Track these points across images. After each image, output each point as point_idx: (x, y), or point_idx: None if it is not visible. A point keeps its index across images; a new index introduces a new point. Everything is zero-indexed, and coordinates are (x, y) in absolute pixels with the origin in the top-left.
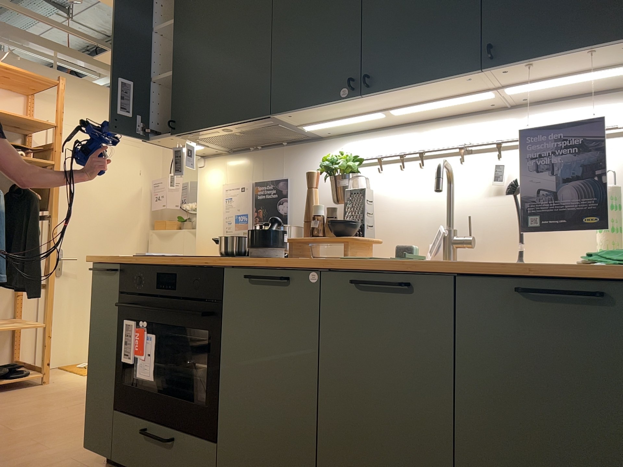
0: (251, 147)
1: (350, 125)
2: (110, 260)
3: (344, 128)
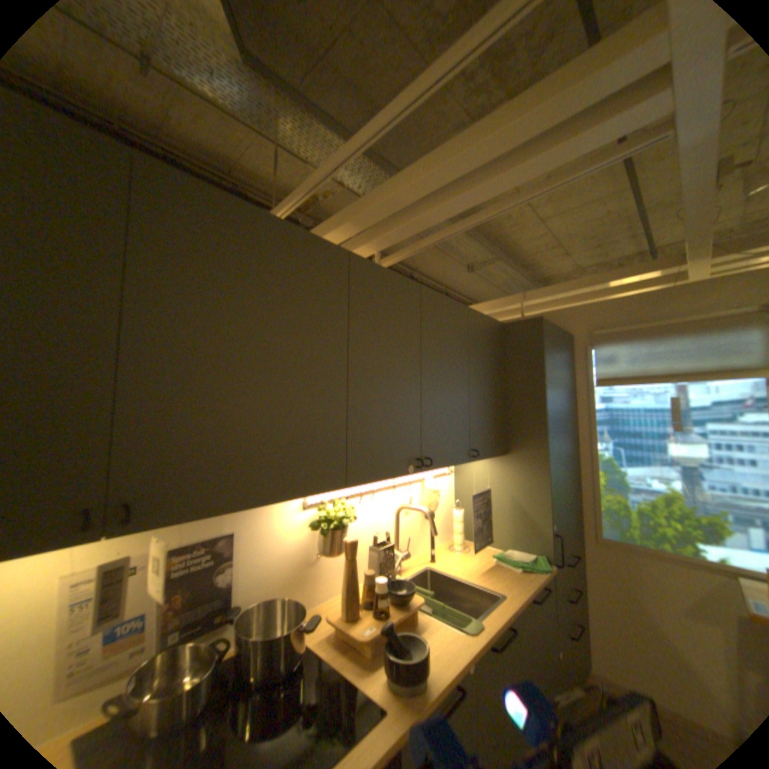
0: None
1: None
2: None
3: None
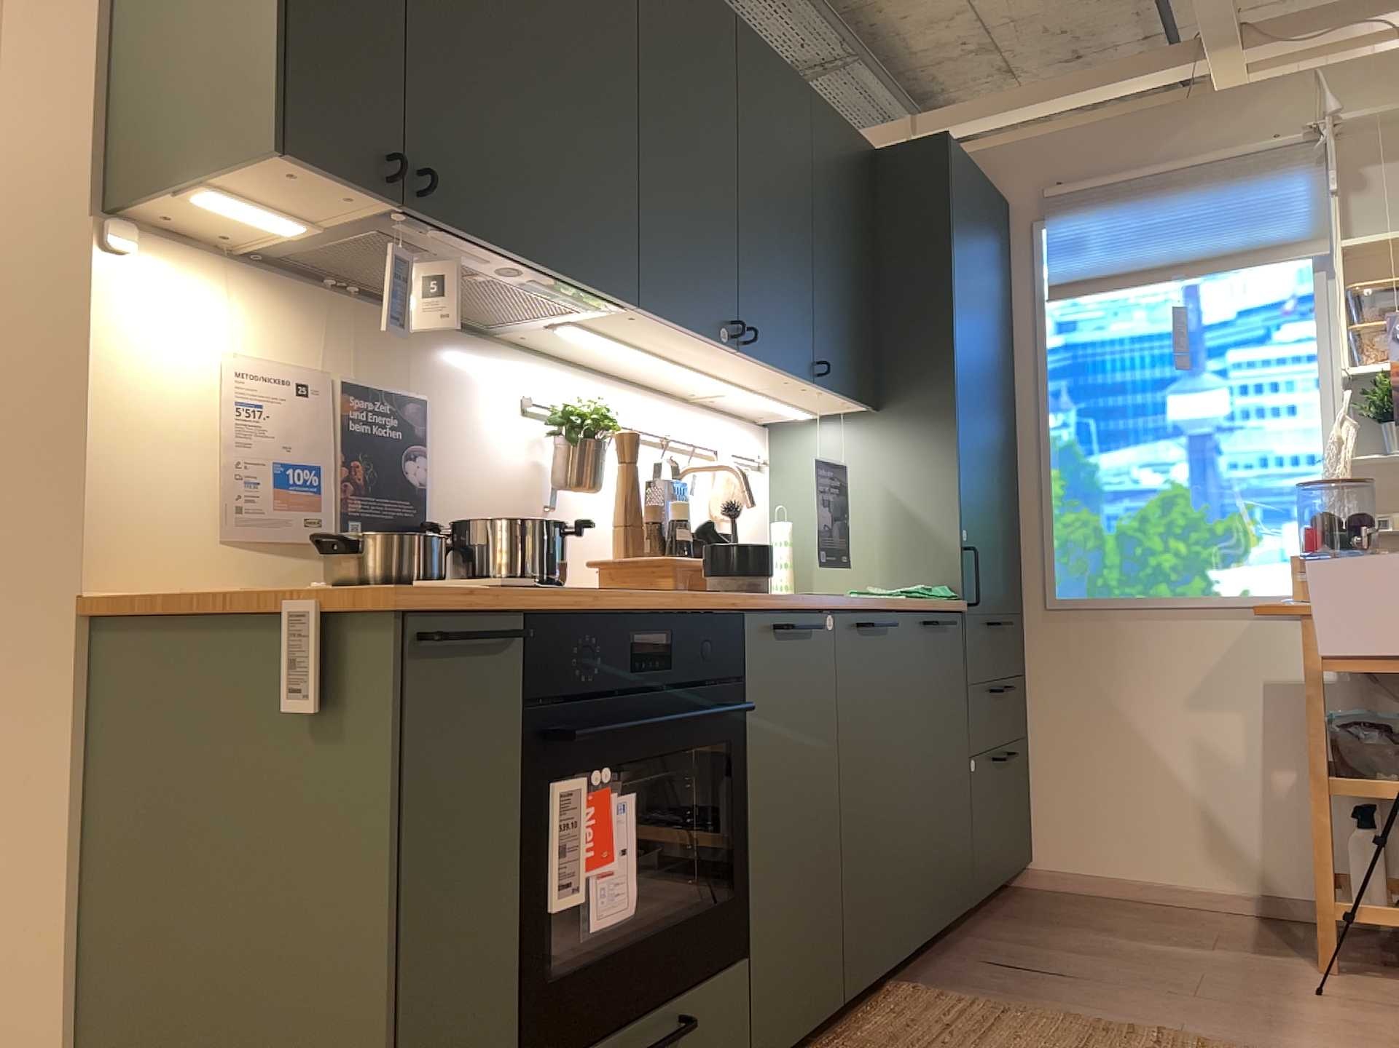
0: (336, 280)
1: (574, 344)
2: (497, 603)
3: (549, 341)
